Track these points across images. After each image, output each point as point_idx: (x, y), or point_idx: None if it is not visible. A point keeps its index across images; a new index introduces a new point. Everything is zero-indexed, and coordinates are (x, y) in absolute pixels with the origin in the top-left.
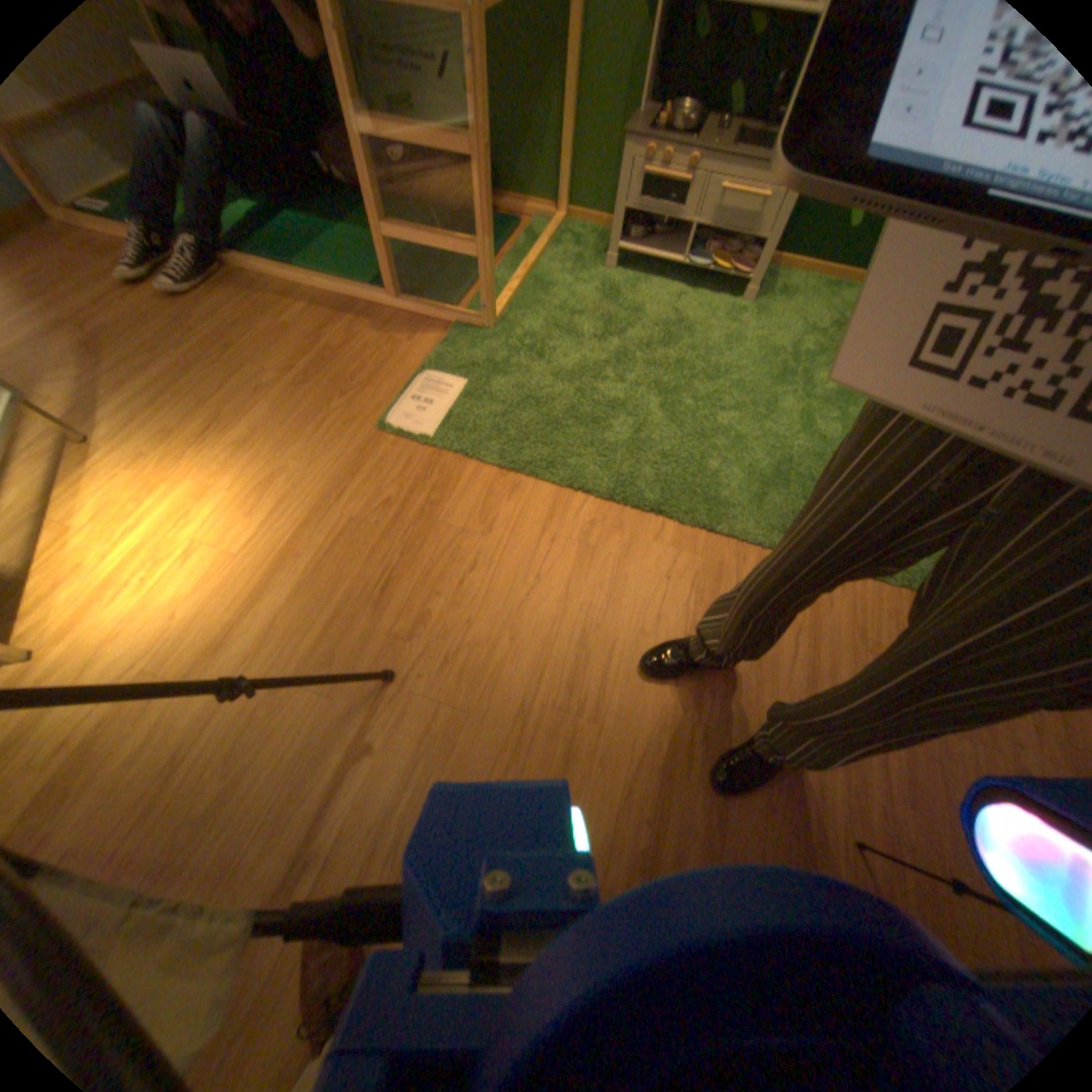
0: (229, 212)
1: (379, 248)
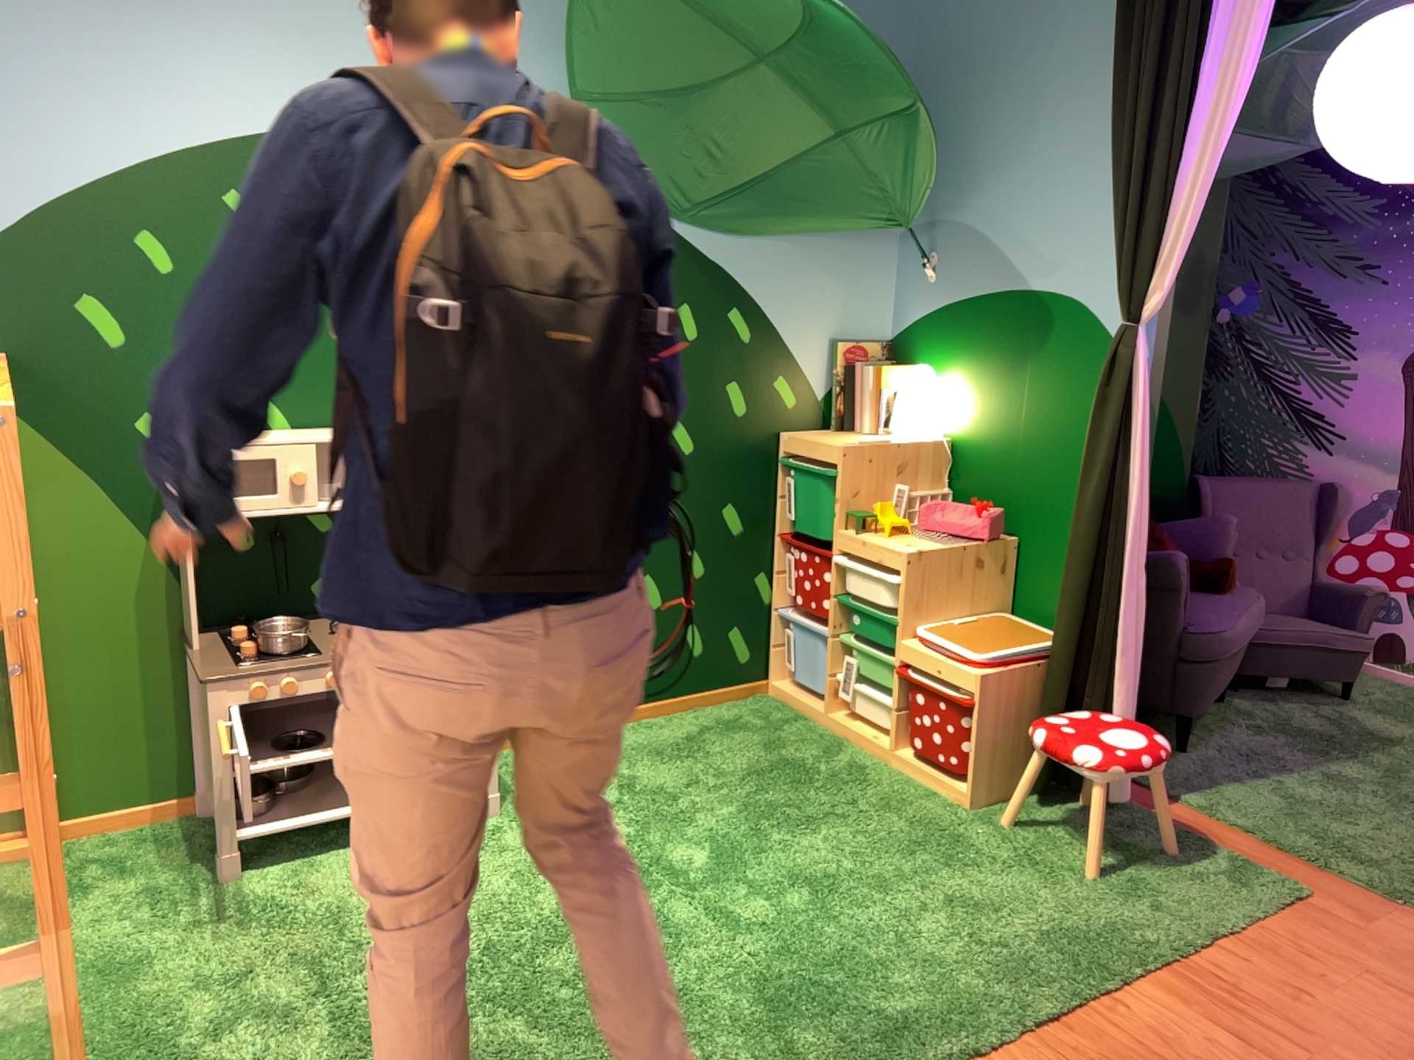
0: None
1: None
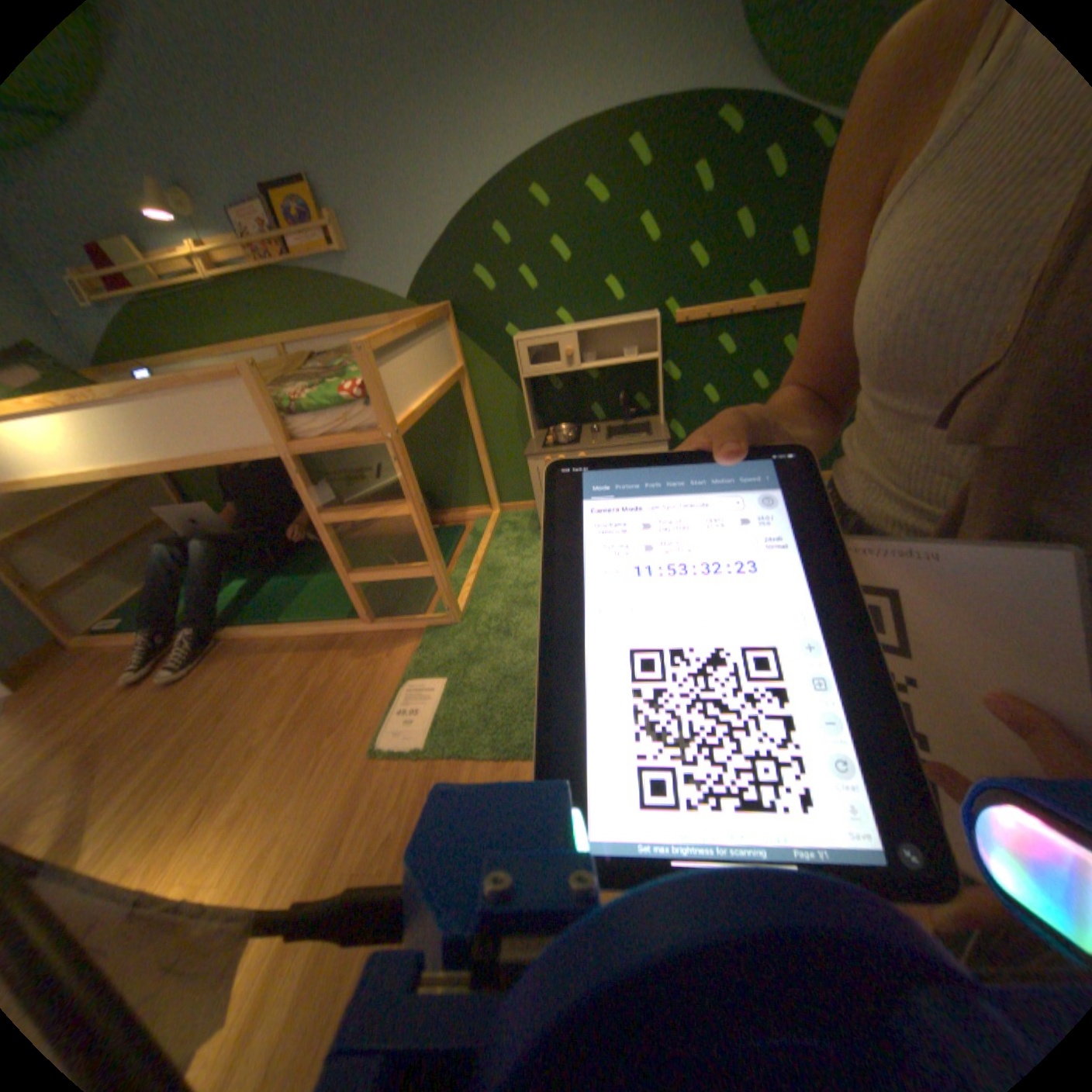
0: (223, 593)
1: (350, 590)
